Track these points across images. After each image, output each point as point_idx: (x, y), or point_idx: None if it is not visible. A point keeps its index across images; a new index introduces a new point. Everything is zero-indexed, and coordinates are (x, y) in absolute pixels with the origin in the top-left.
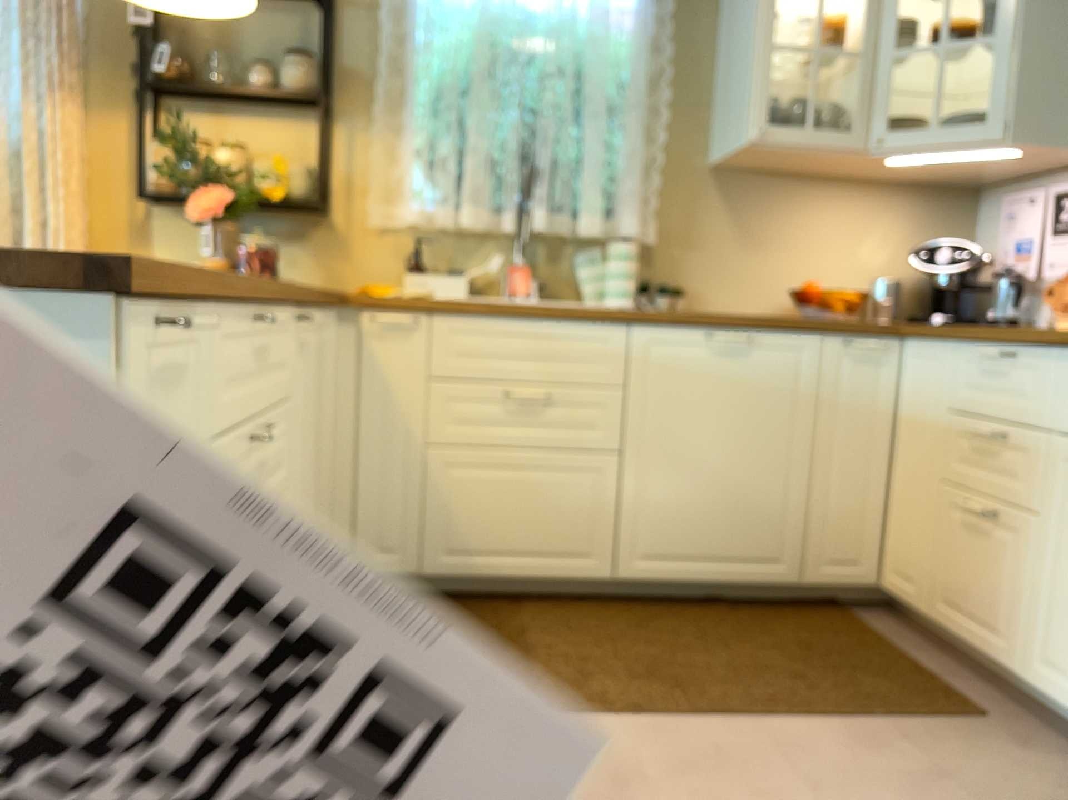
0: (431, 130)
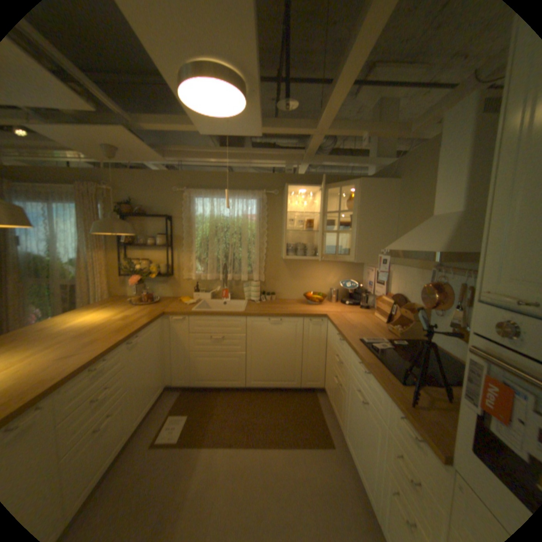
0: (200, 251)
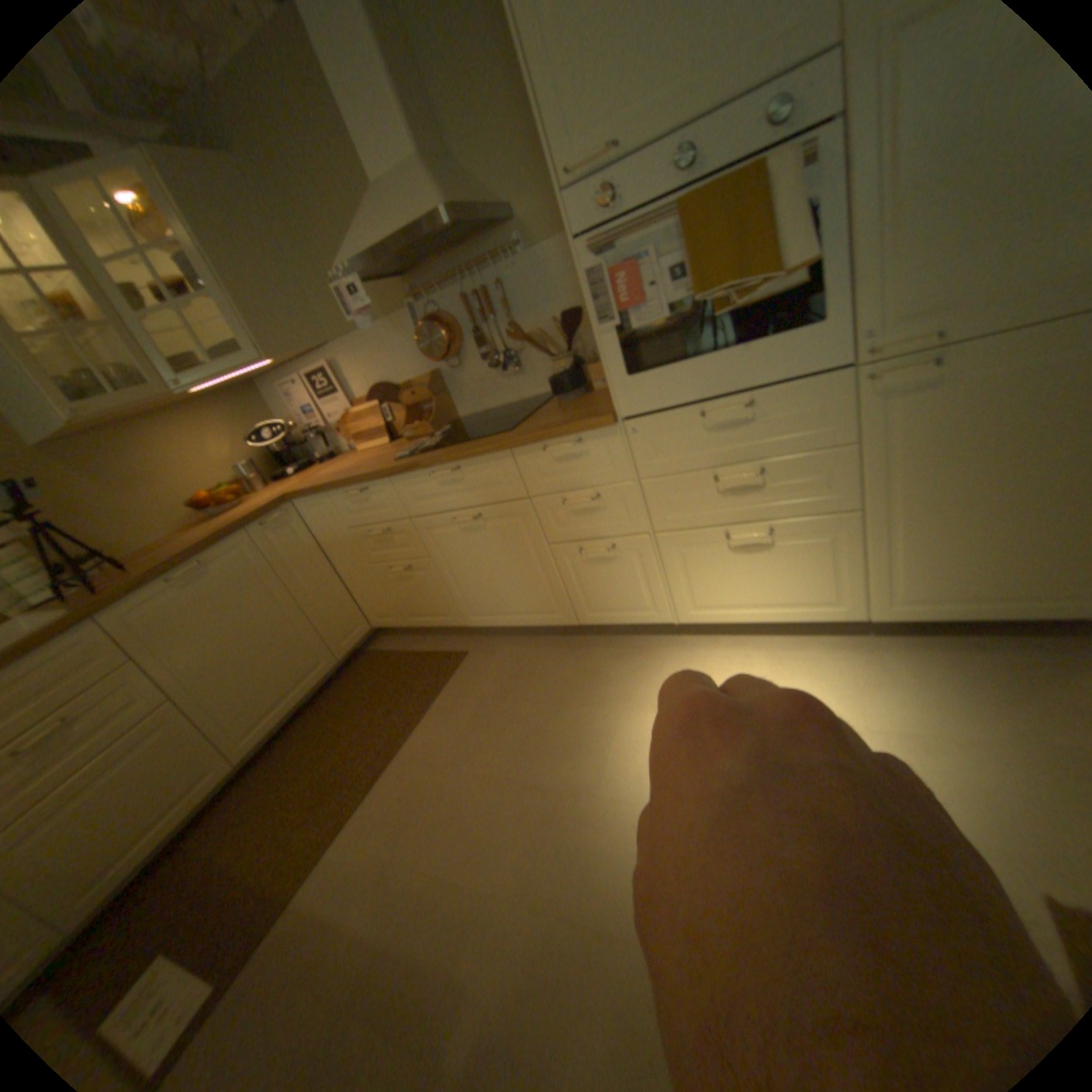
0: None
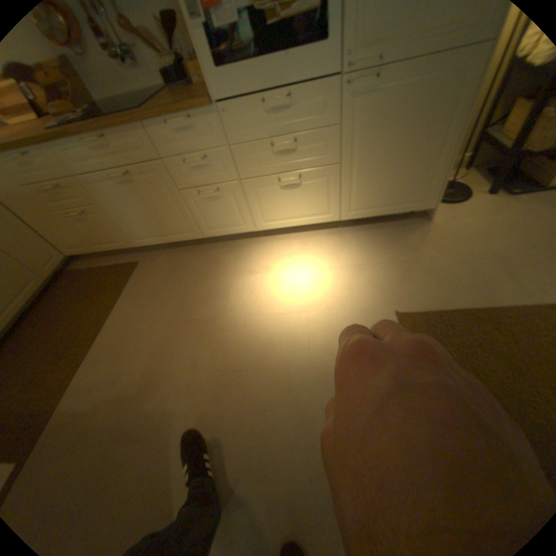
0: None
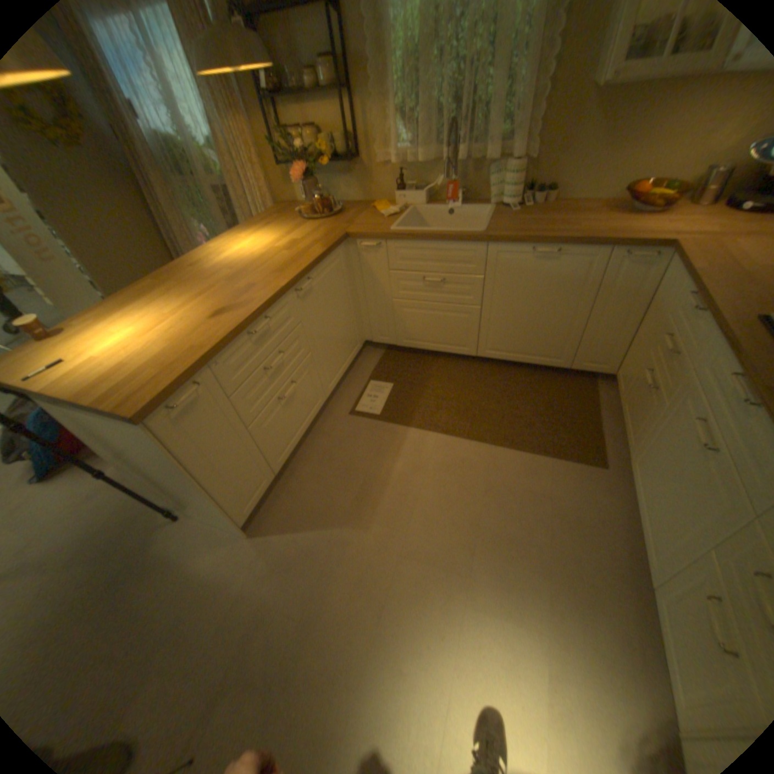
0: (402, 92)
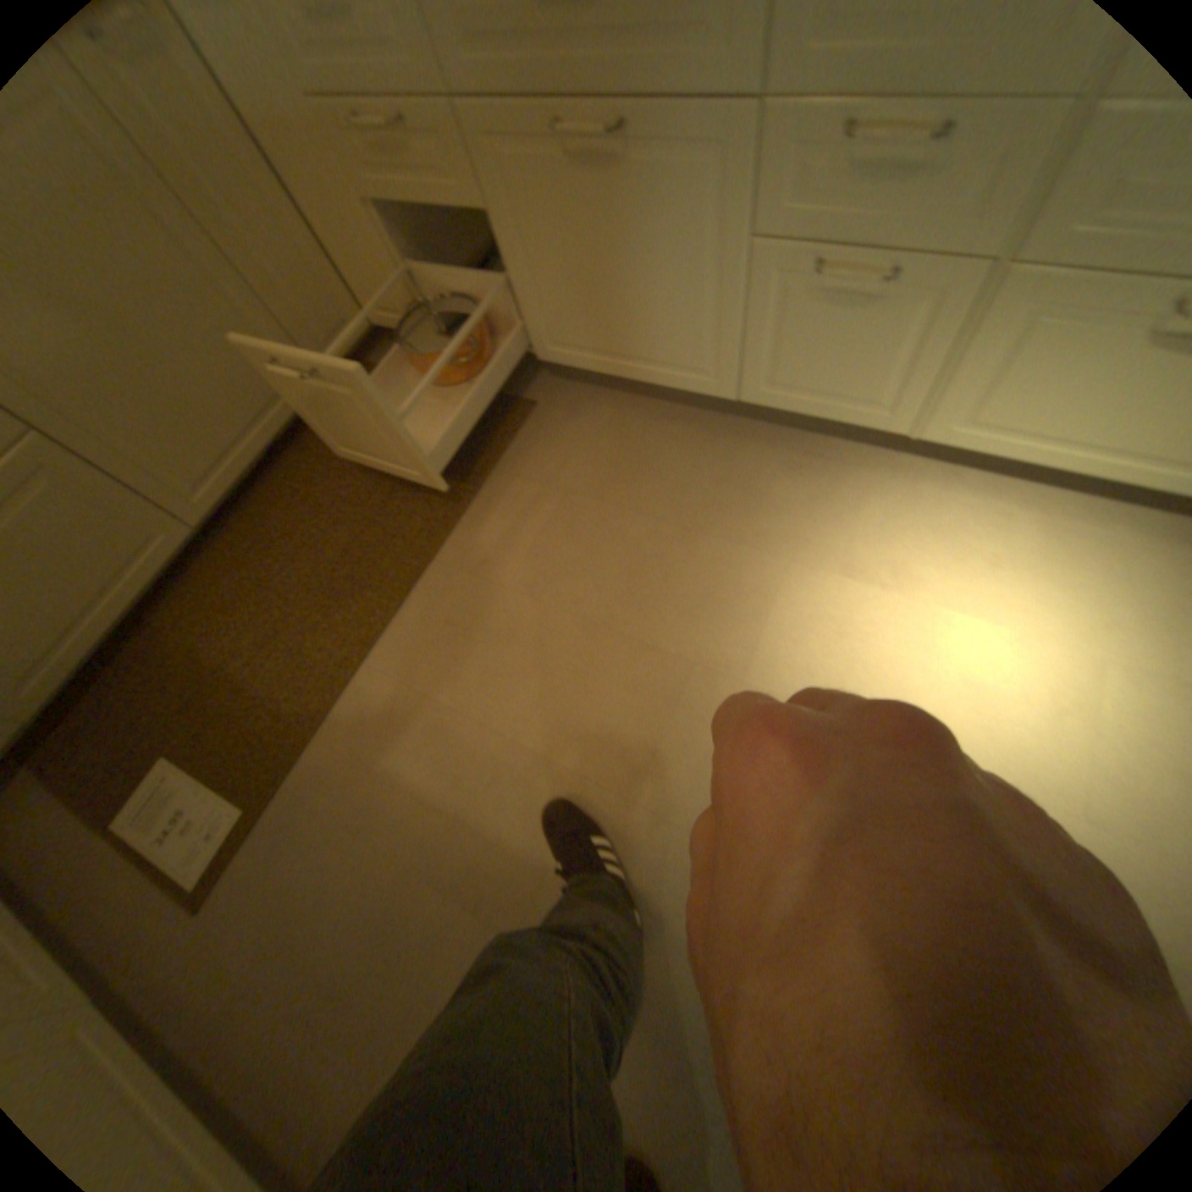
0: None
